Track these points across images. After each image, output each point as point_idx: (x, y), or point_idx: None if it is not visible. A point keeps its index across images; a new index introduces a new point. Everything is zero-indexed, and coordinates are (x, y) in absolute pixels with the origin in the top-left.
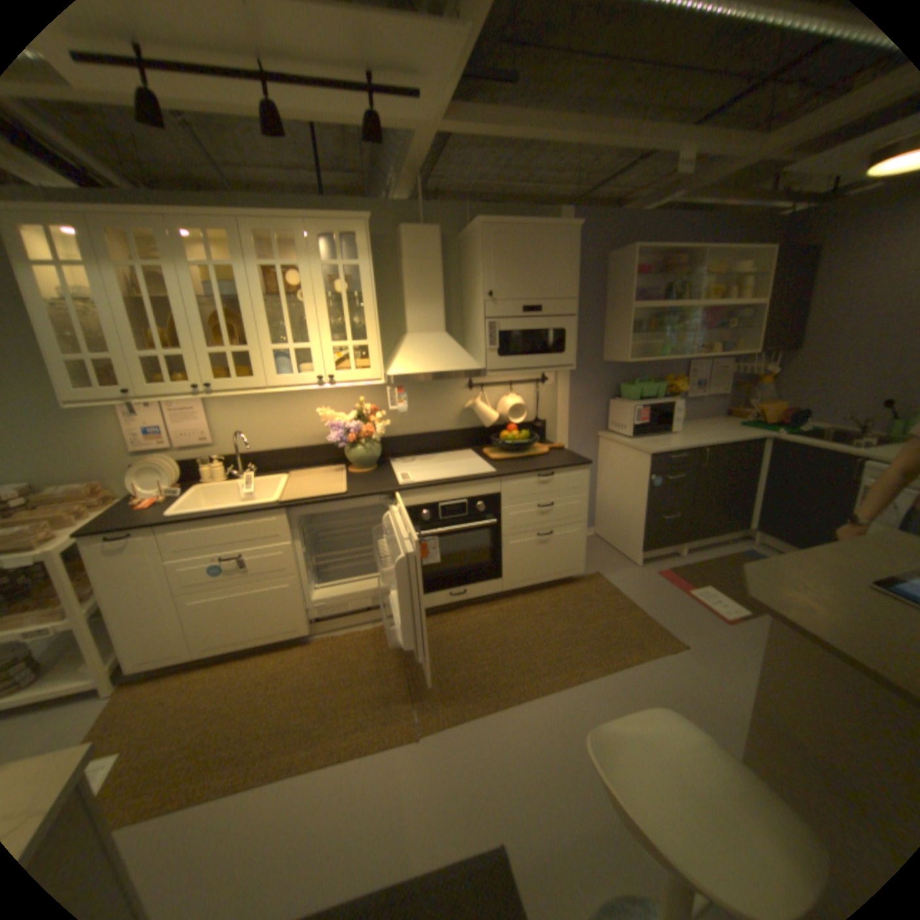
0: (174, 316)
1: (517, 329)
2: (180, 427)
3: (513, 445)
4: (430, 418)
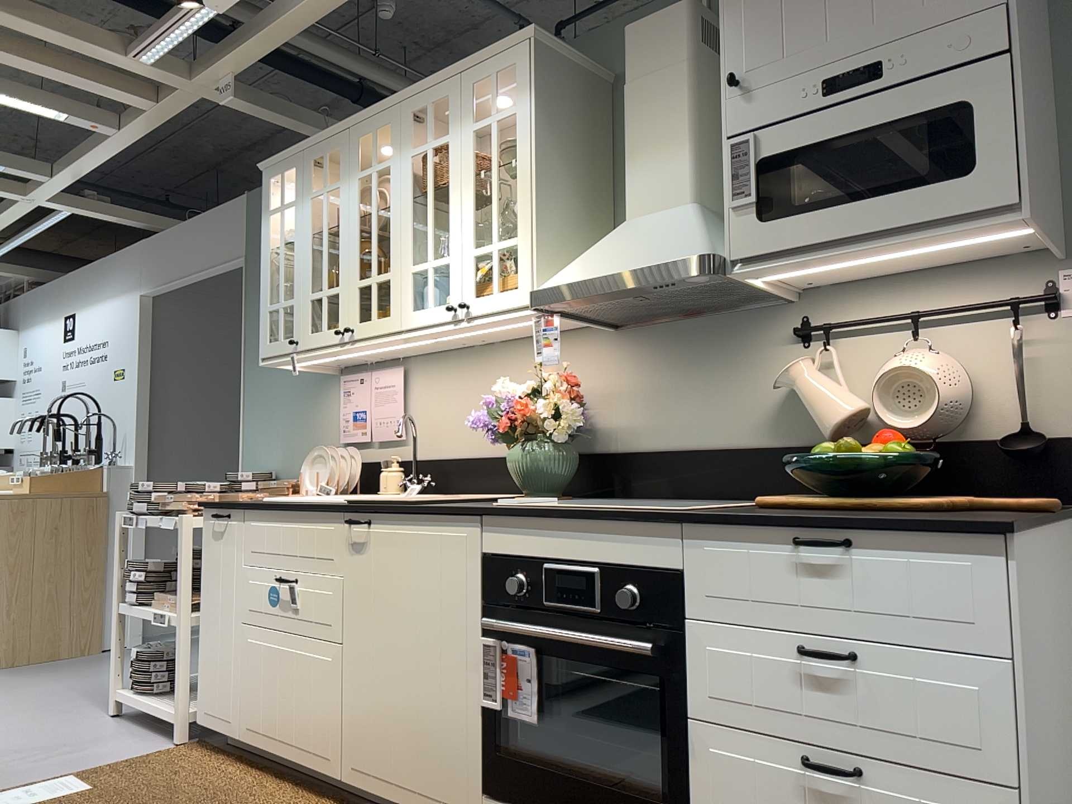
0: (340, 245)
1: (806, 141)
2: (378, 412)
3: (833, 473)
4: (706, 414)
